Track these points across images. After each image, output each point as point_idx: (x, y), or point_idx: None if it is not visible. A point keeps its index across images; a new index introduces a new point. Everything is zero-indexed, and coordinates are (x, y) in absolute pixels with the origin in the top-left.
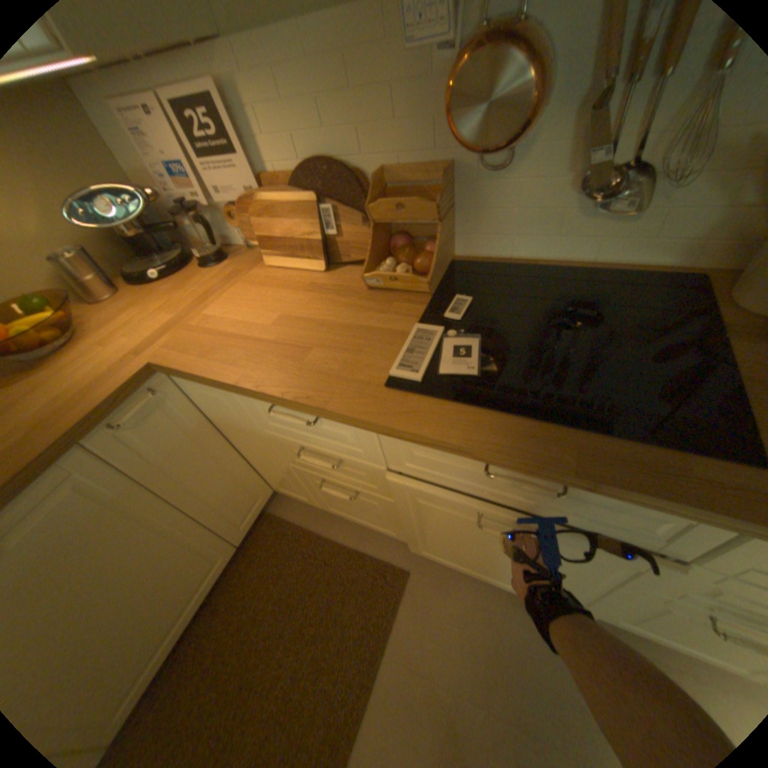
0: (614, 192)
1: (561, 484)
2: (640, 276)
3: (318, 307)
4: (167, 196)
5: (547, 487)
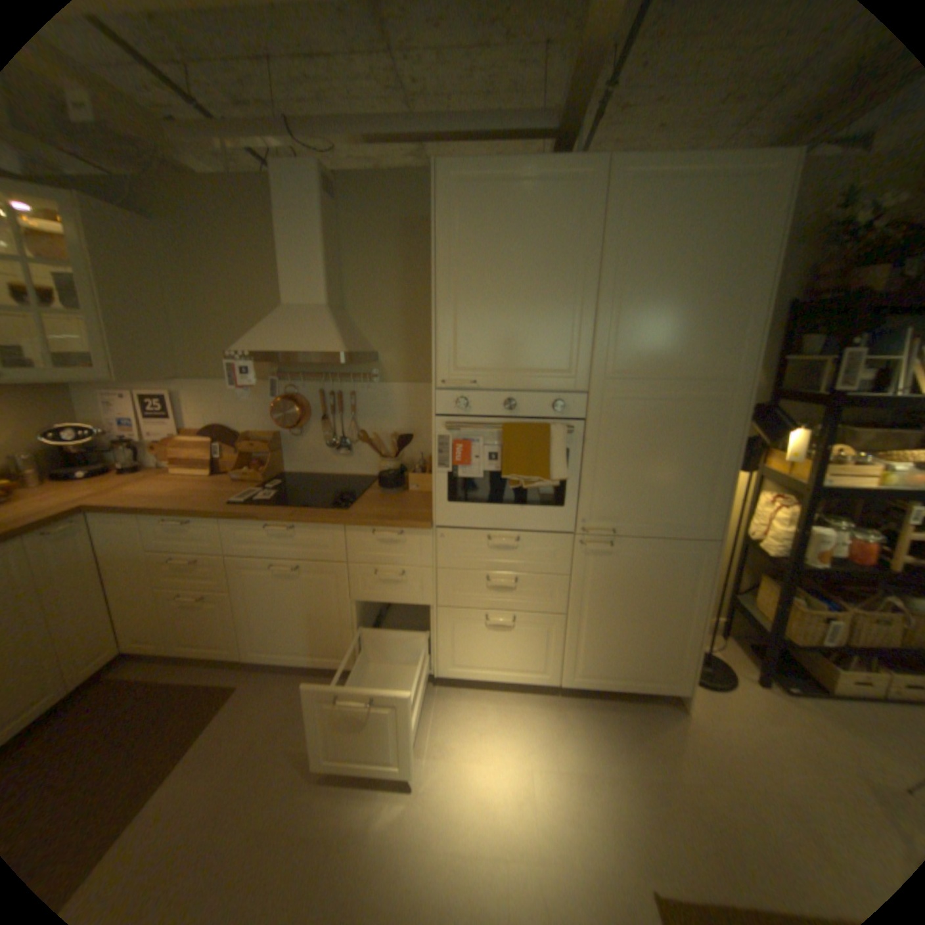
0: (336, 446)
1: (290, 527)
2: (360, 480)
3: (201, 487)
4: (111, 437)
5: (289, 535)
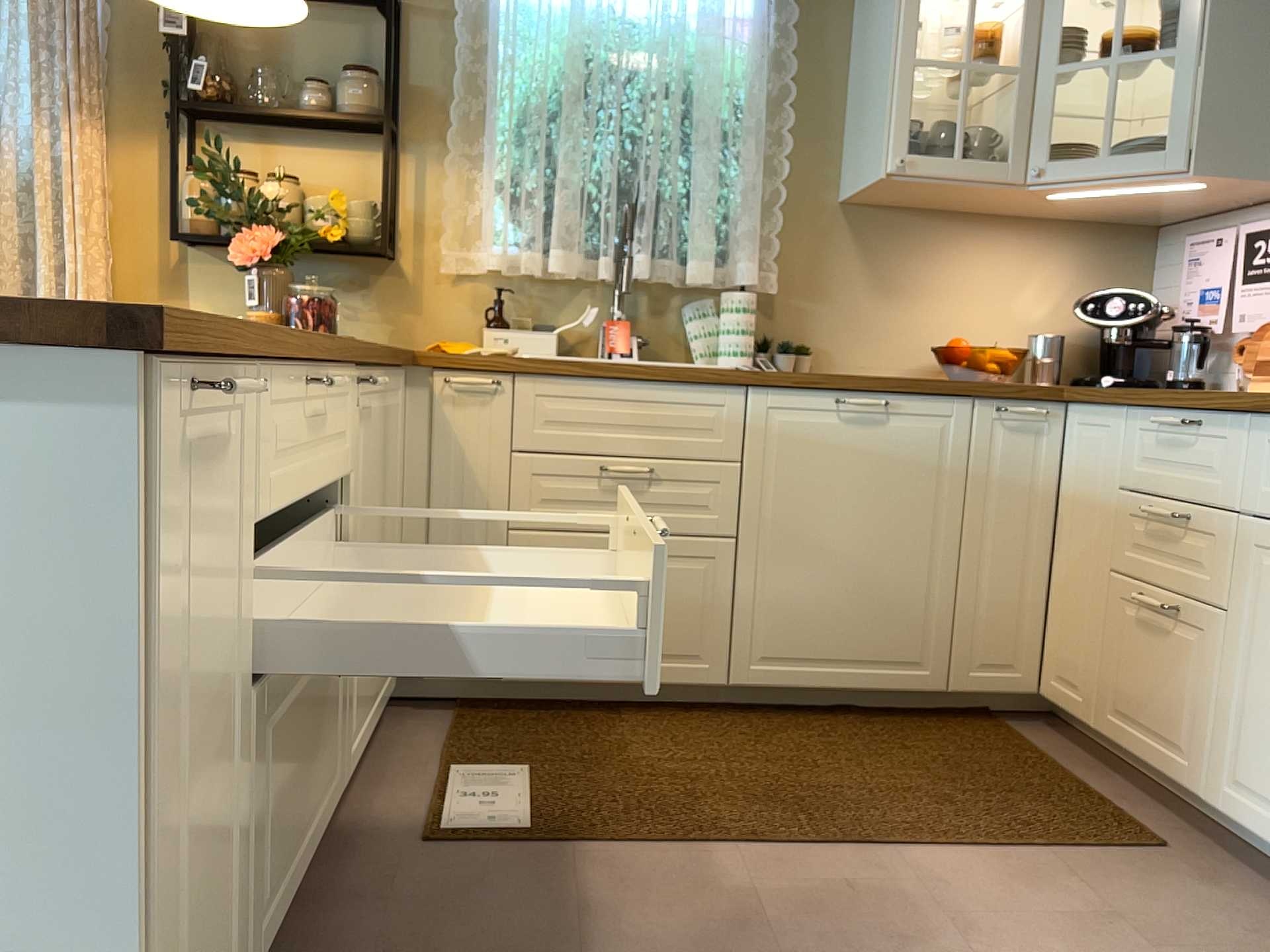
0: None
1: None
2: None
3: None
4: (1184, 326)
5: None
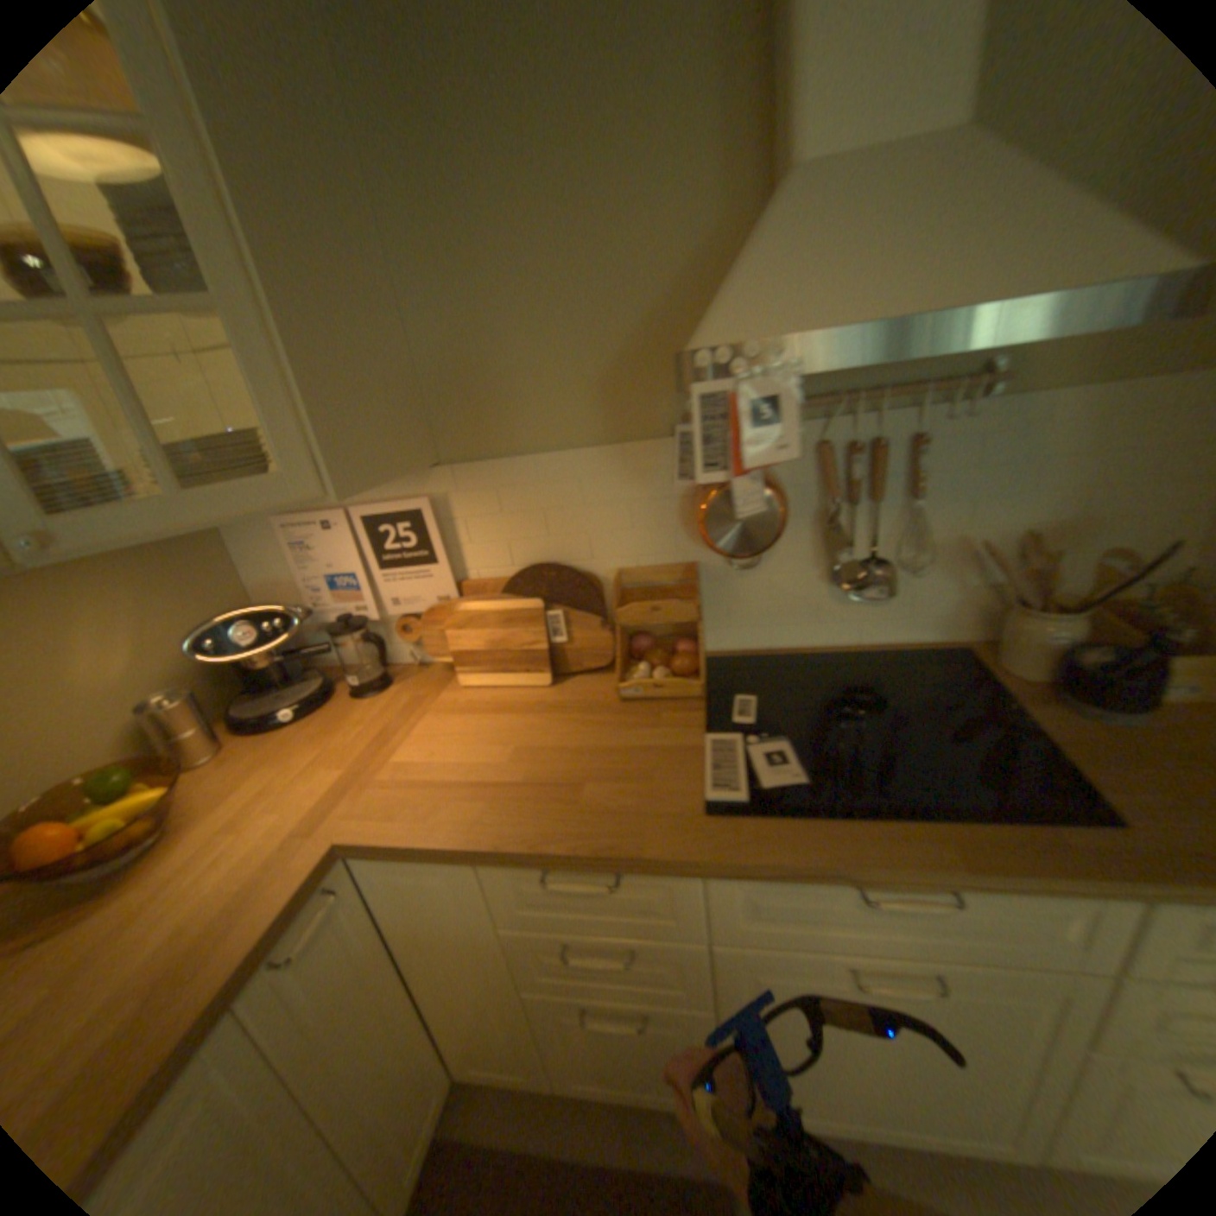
0: (865, 585)
1: (956, 896)
2: (910, 656)
3: (568, 731)
4: (319, 613)
5: (937, 909)
